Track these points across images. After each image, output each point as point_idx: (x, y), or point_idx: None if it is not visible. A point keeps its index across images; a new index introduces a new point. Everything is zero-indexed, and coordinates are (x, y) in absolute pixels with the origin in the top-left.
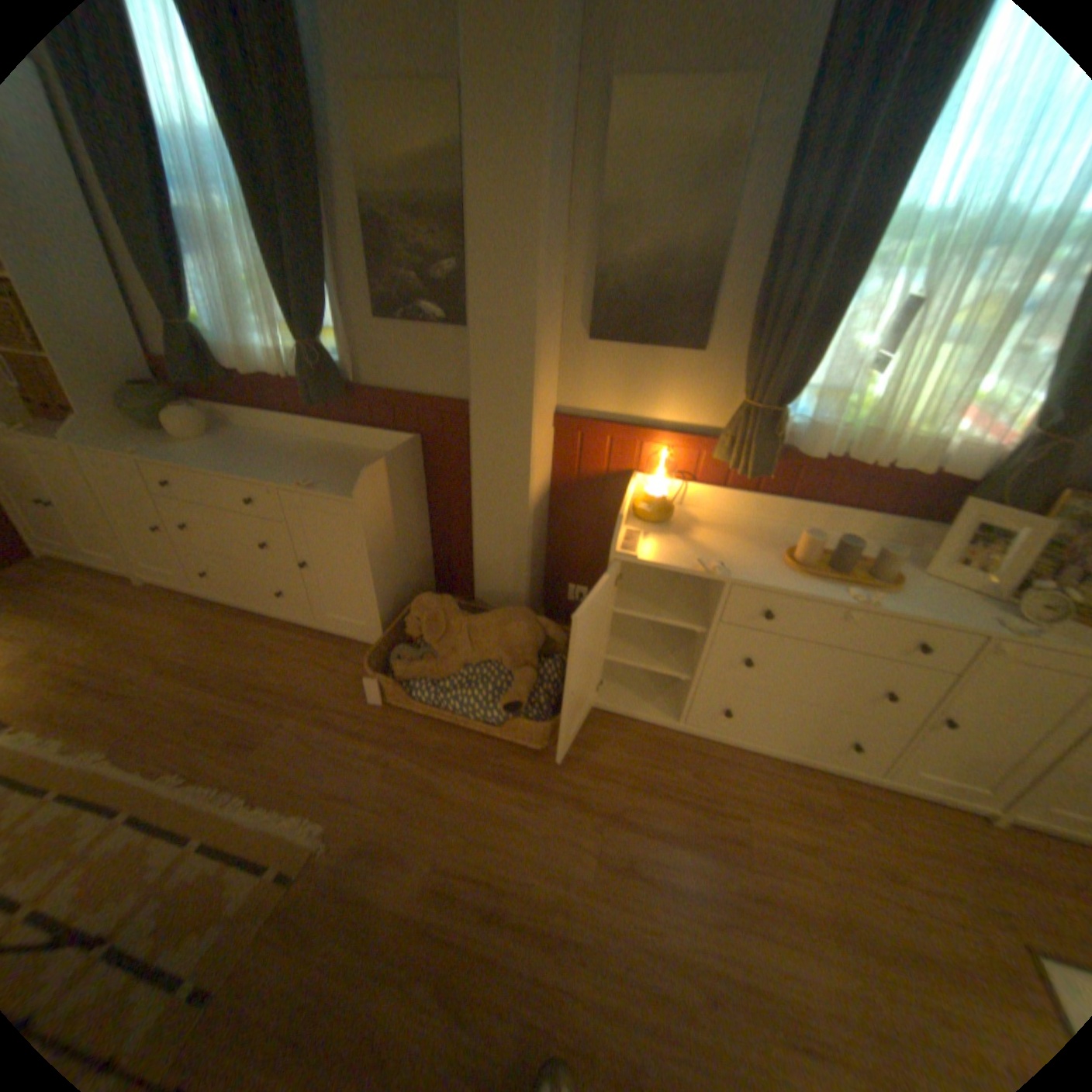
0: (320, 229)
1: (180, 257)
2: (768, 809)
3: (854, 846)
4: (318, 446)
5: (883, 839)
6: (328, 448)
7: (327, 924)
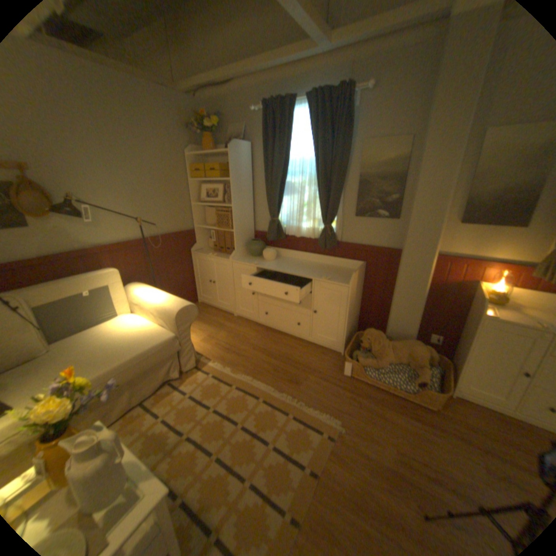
0: (343, 185)
1: (283, 197)
2: None
3: None
4: (318, 265)
5: None
6: (323, 265)
7: (355, 463)
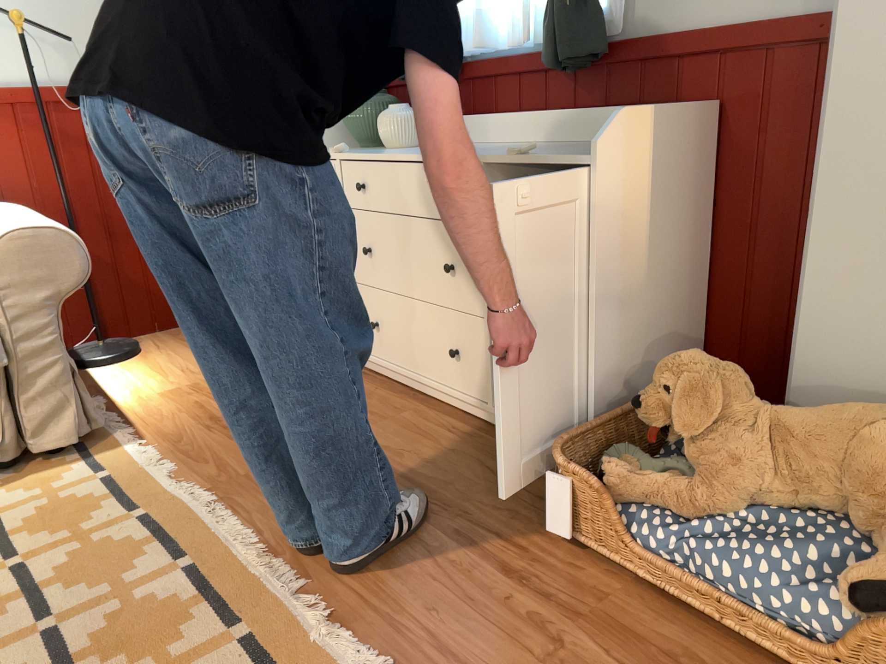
0: None
1: None
2: None
3: None
4: (550, 144)
5: None
6: (564, 144)
7: None
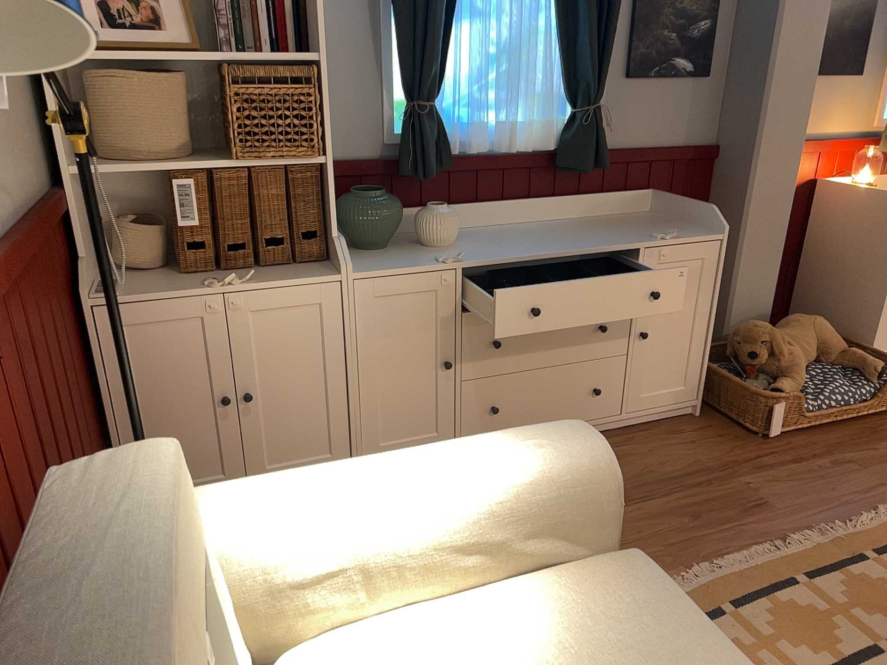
0: None
1: (451, 29)
2: None
3: None
4: (561, 223)
5: None
6: (572, 222)
7: None
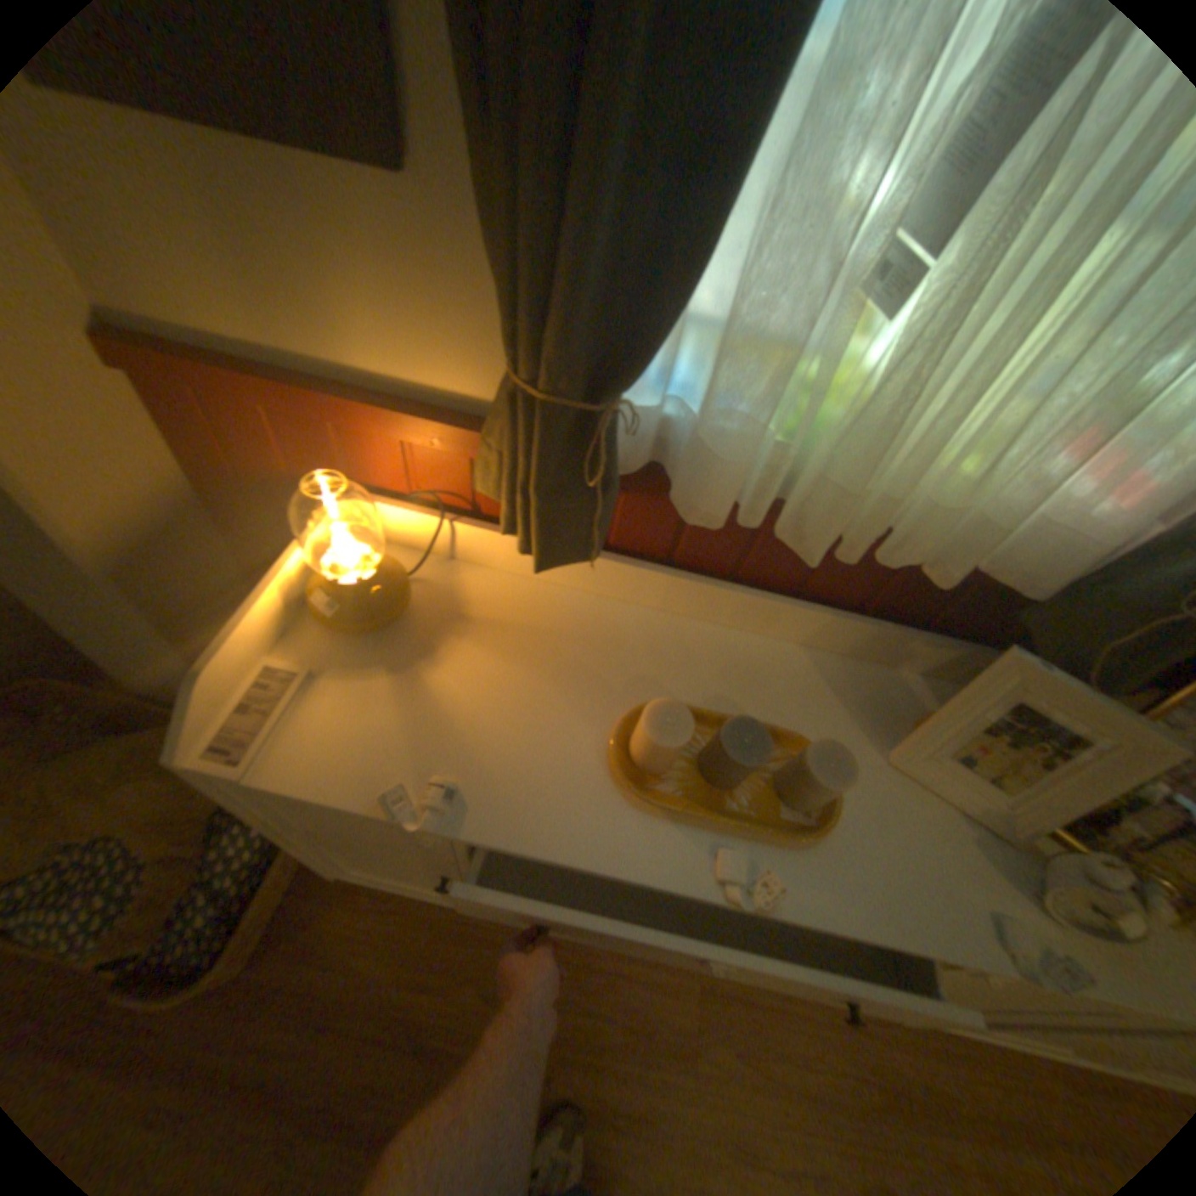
0: None
1: None
2: (589, 1048)
3: (702, 1102)
4: None
5: (748, 1078)
6: None
7: None
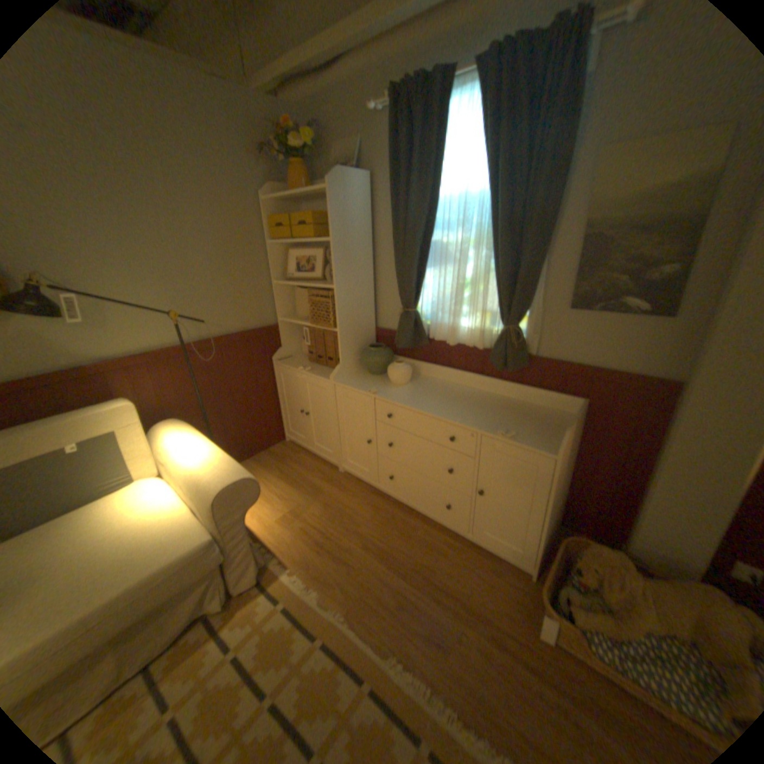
0: (549, 247)
1: (427, 270)
2: None
3: None
4: (491, 398)
5: None
6: (499, 400)
7: None
